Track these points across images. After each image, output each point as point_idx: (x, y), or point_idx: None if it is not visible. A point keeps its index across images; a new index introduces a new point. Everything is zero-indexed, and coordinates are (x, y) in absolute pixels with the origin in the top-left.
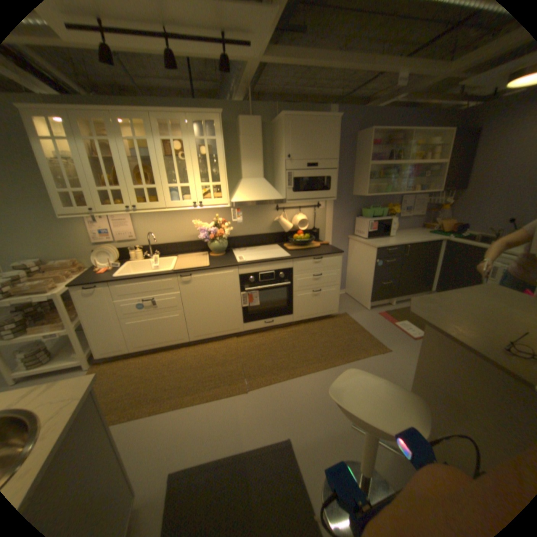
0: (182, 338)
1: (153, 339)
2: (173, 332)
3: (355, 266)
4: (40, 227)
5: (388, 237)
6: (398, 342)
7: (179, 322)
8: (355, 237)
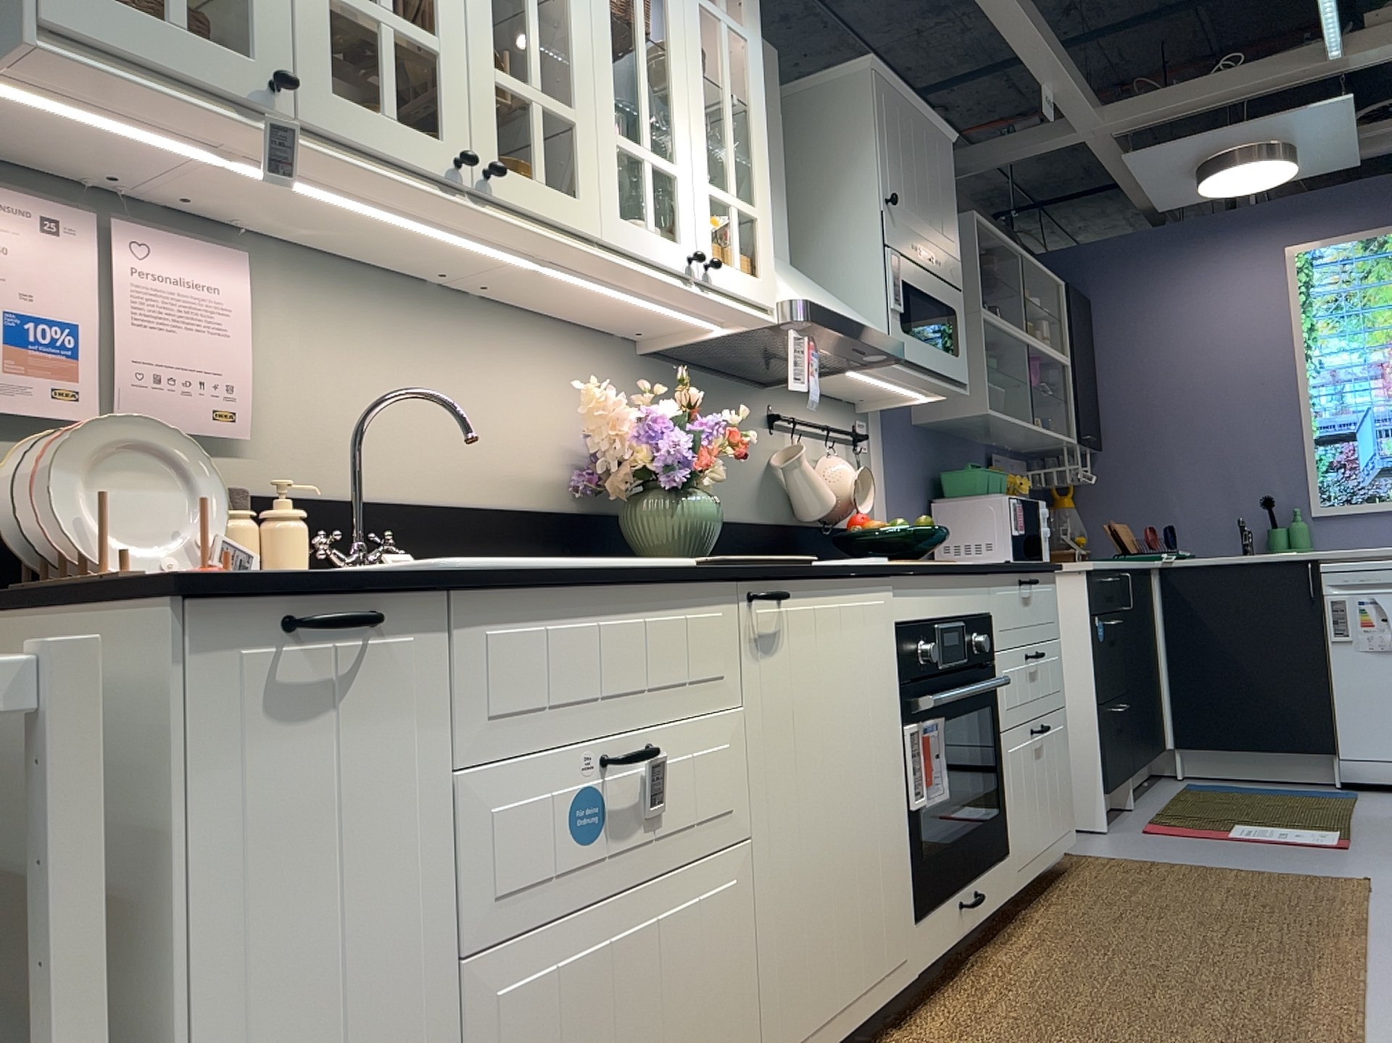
0: None
1: None
2: (707, 1021)
3: None
4: None
5: None
6: (1319, 859)
7: (730, 934)
8: None
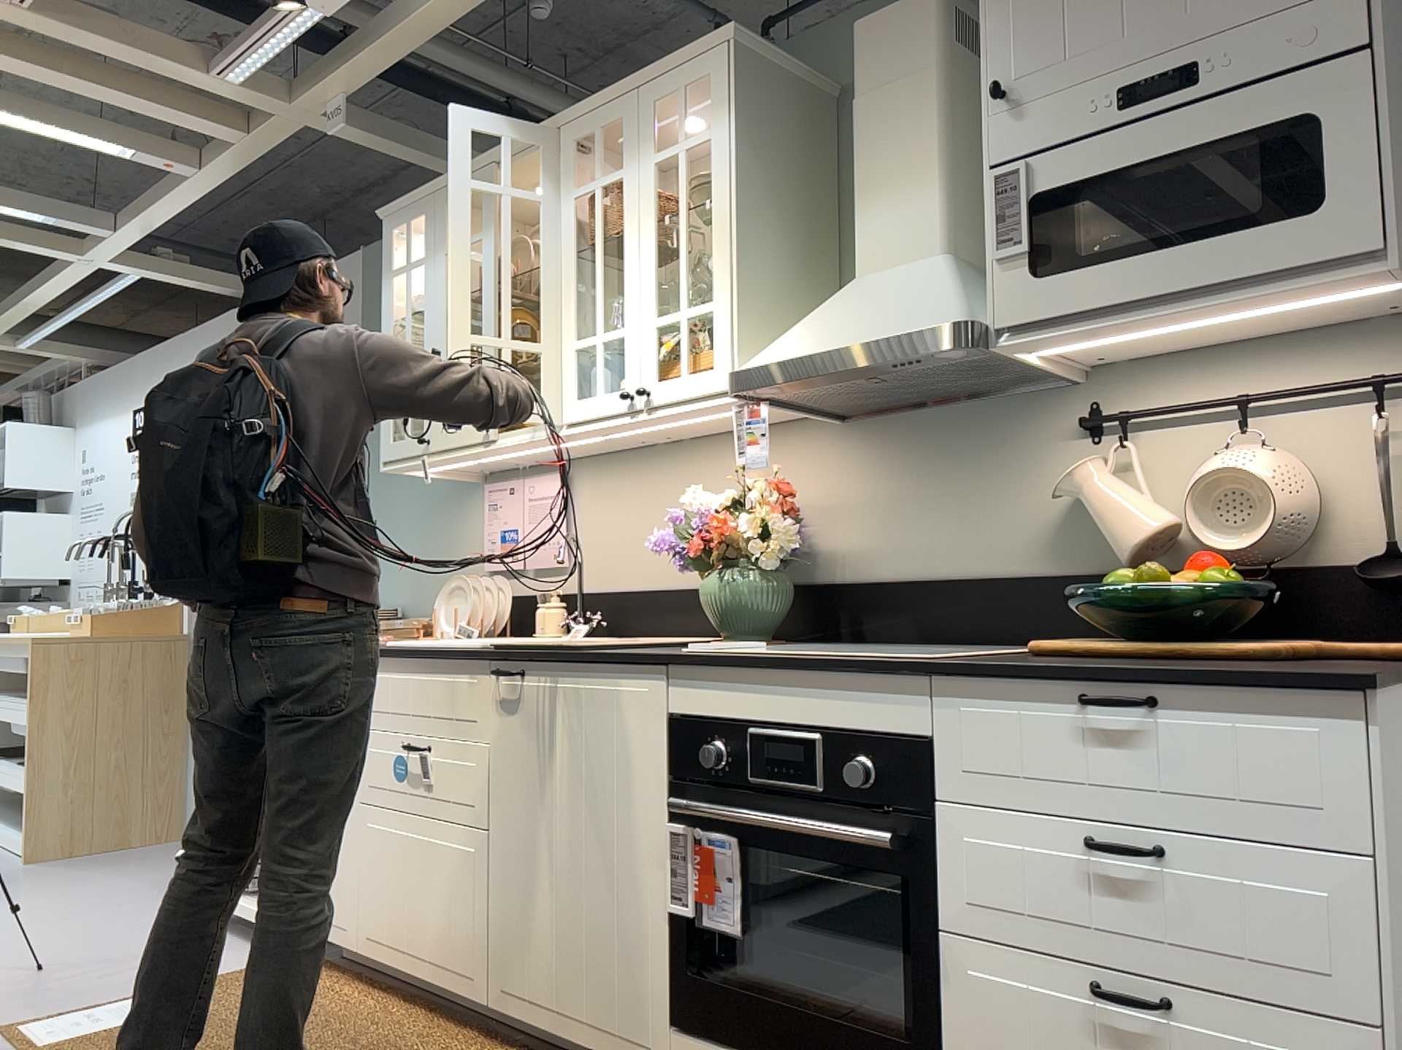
0: (468, 966)
1: (404, 921)
2: (451, 917)
3: None
4: (421, 517)
5: None
6: None
7: (468, 879)
8: None
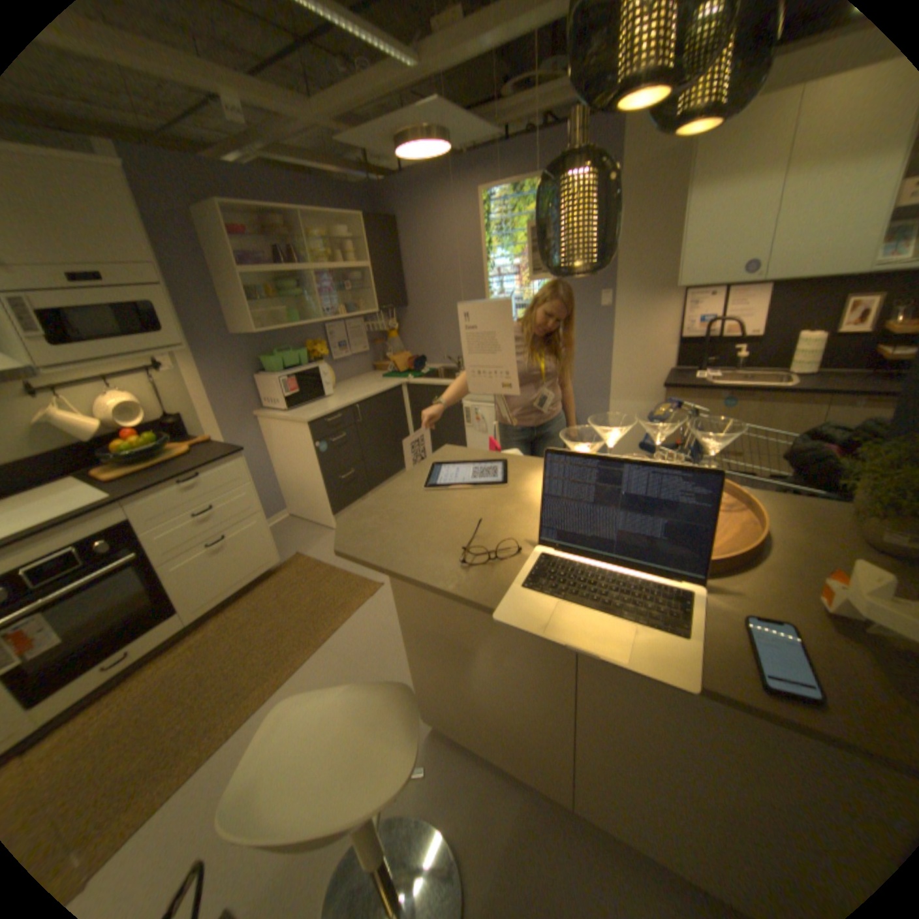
0: None
1: None
2: None
3: (284, 463)
4: None
5: (322, 398)
6: None
7: None
8: (265, 412)
